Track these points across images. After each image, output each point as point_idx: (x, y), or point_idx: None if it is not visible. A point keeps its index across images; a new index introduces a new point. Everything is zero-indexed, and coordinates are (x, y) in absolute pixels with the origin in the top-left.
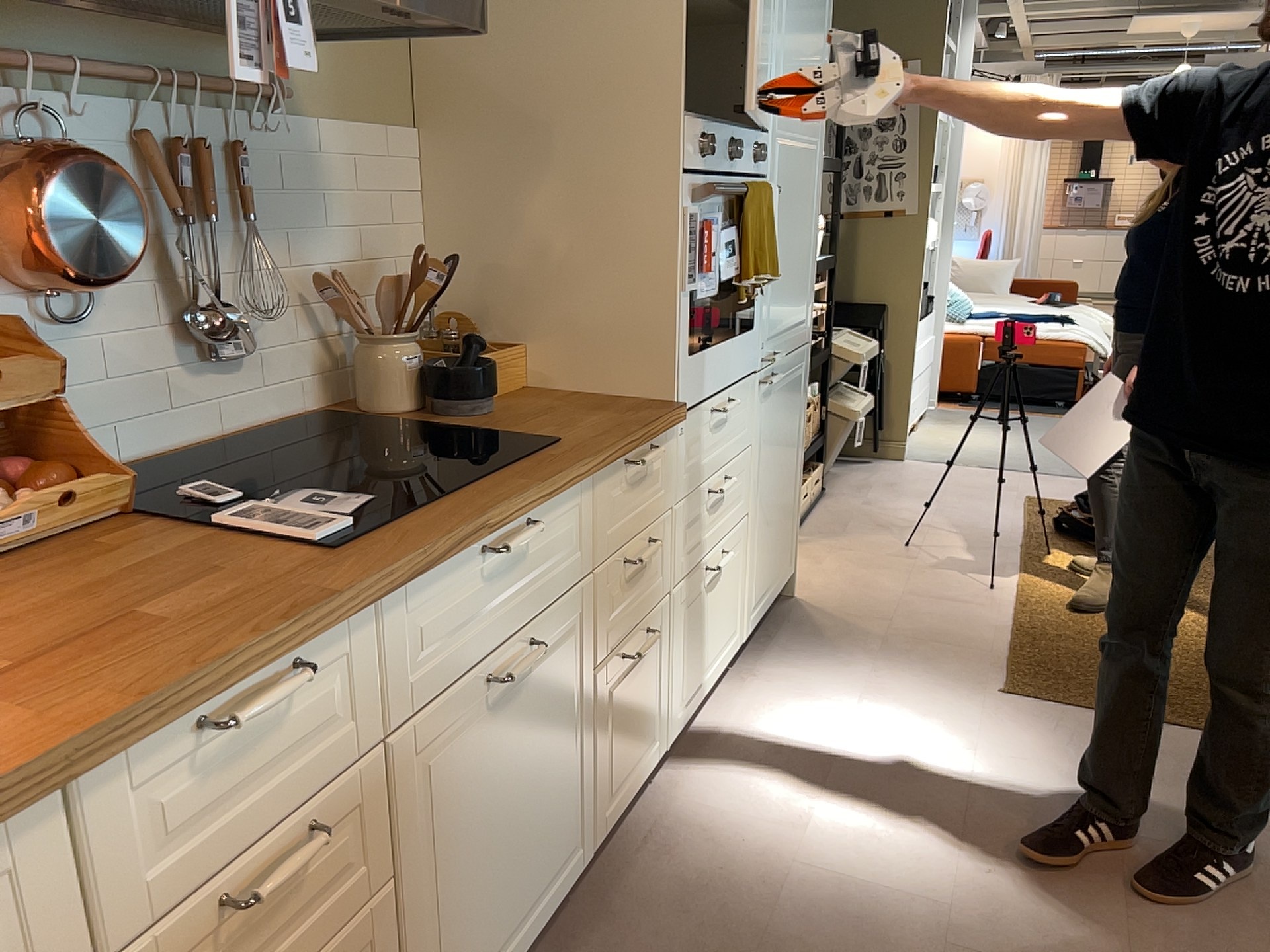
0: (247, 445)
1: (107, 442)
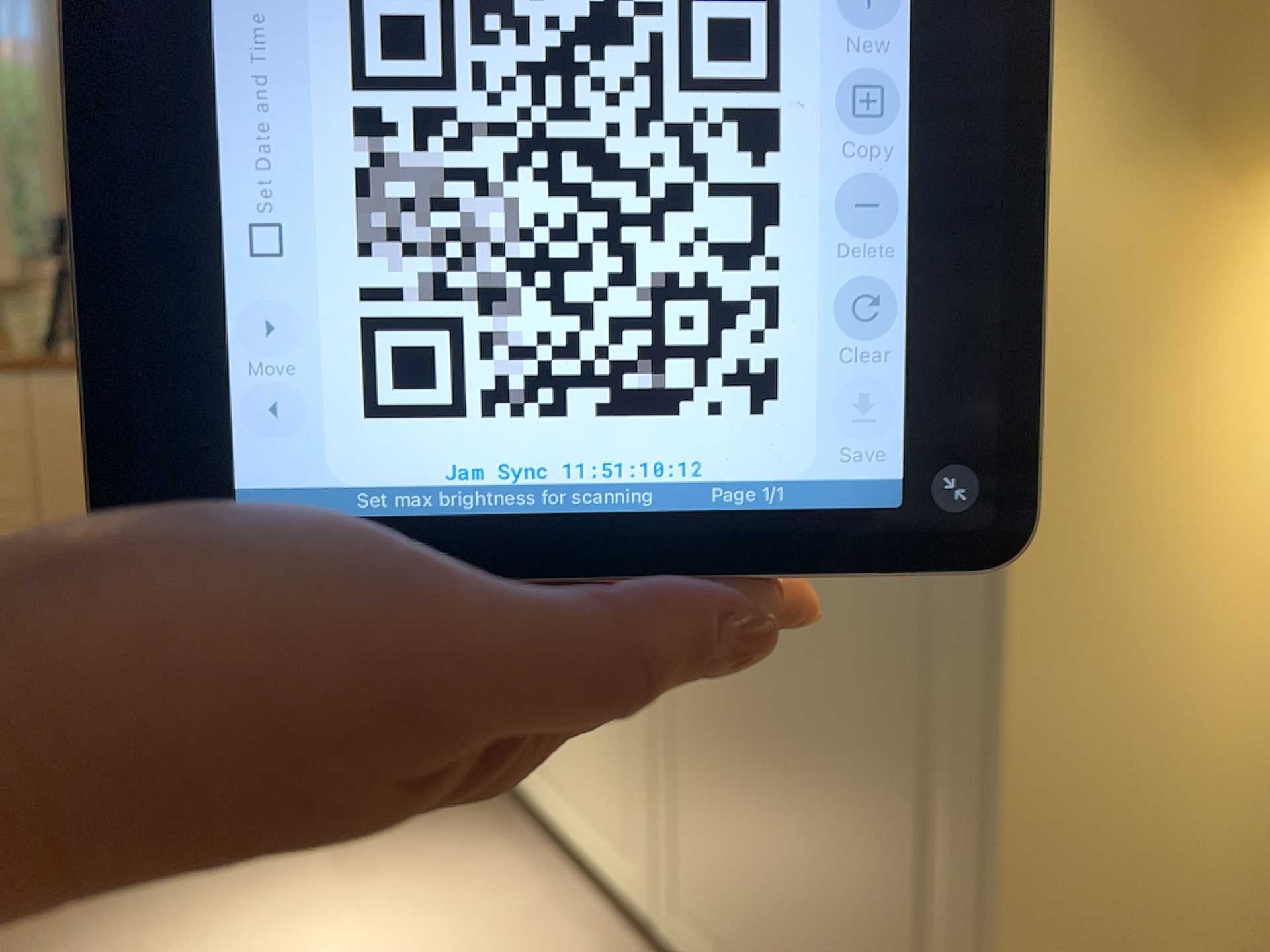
0: None
1: None
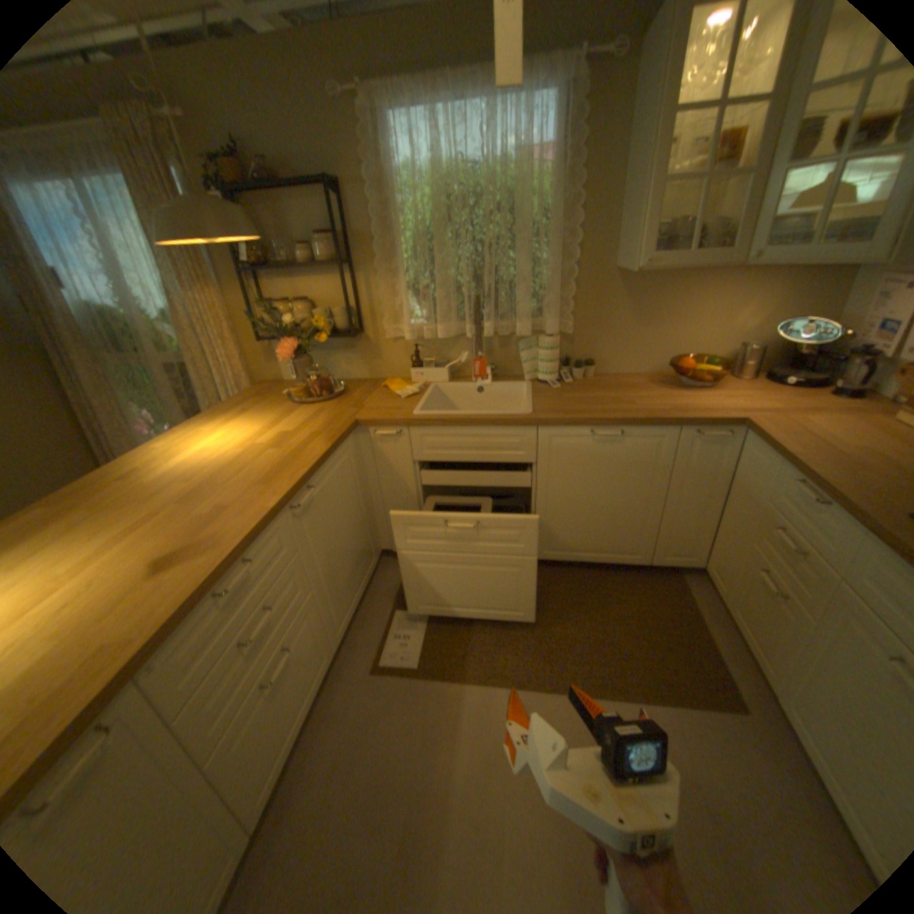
0: None
1: None
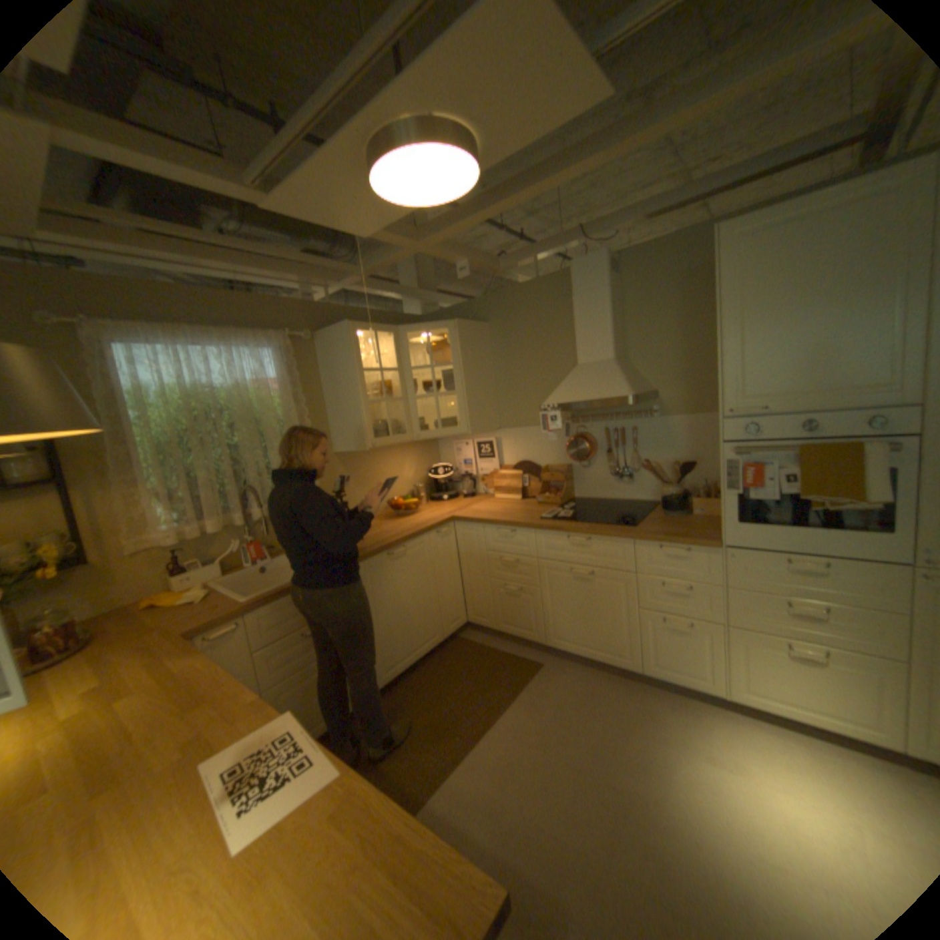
0: (625, 504)
1: (593, 493)
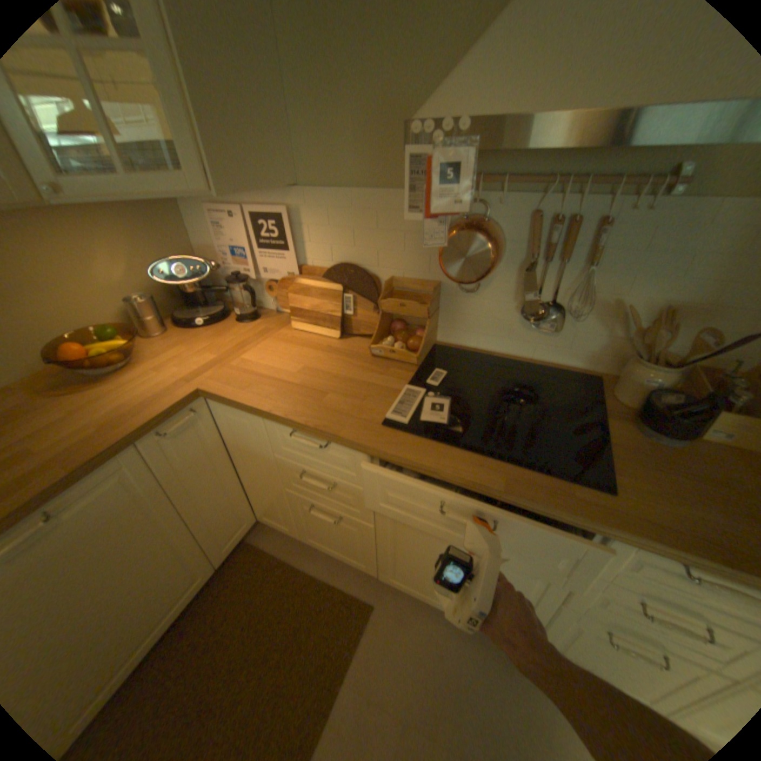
0: (534, 369)
1: (473, 339)
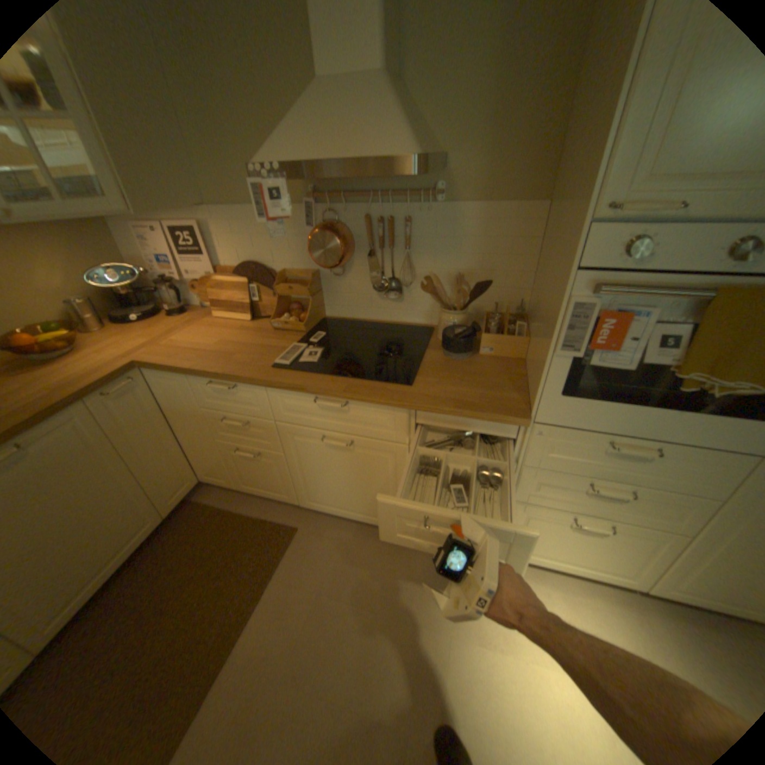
0: (392, 328)
1: (350, 311)
